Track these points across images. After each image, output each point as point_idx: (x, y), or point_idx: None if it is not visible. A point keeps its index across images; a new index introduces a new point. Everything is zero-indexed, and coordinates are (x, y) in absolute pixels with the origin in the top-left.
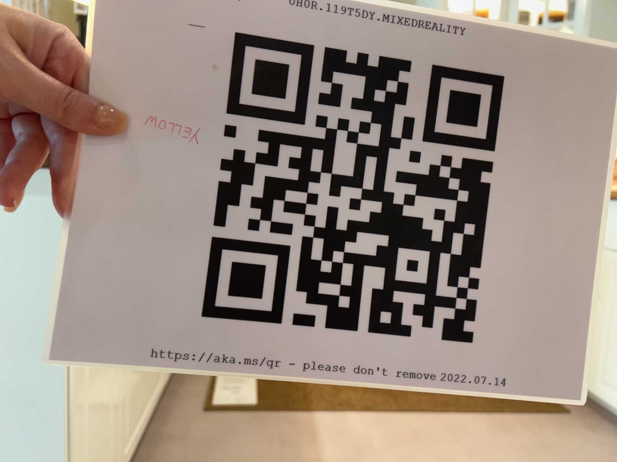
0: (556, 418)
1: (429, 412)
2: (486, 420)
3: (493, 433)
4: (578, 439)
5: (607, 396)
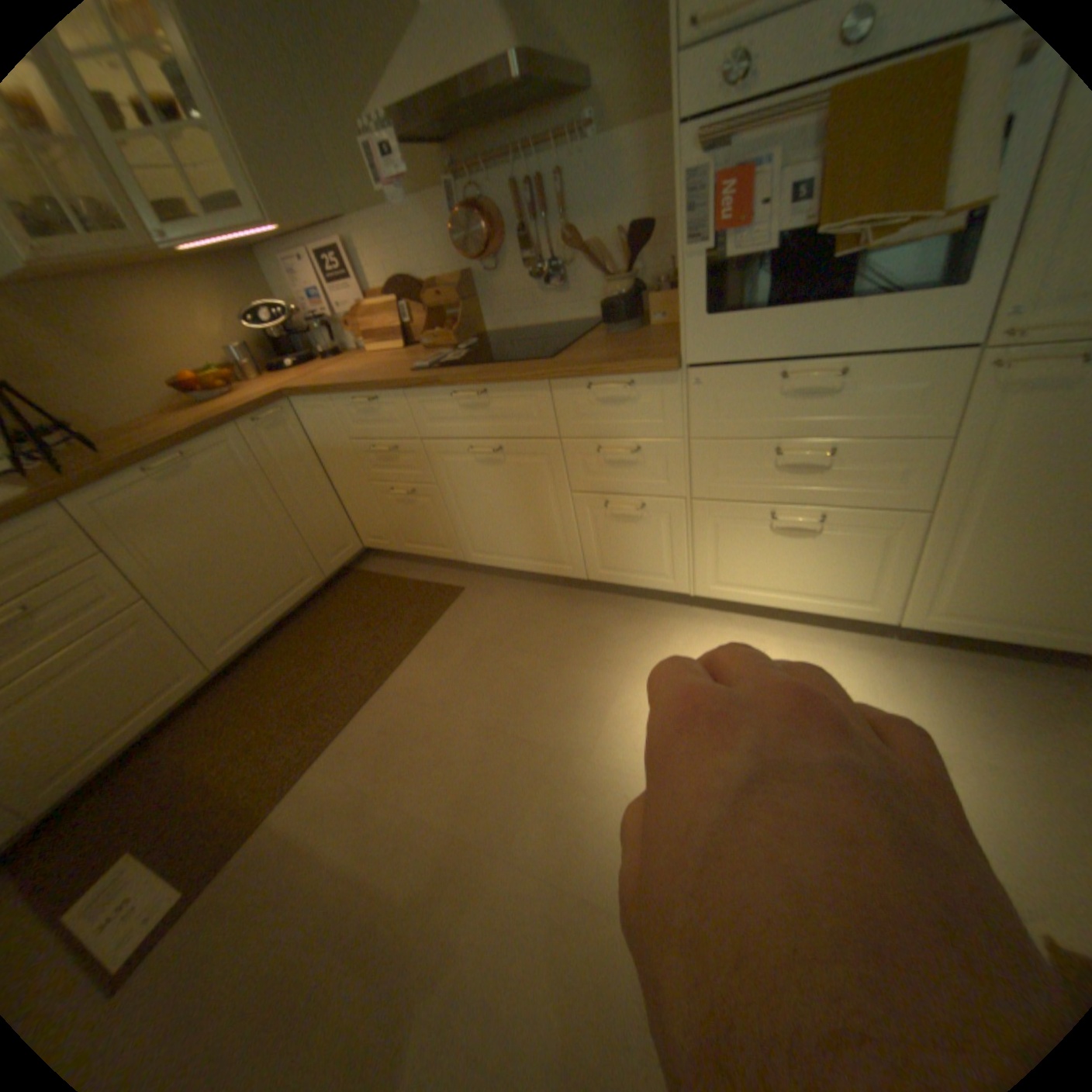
0: (455, 600)
1: (369, 691)
2: (416, 652)
3: (432, 661)
4: (483, 608)
5: (479, 558)
